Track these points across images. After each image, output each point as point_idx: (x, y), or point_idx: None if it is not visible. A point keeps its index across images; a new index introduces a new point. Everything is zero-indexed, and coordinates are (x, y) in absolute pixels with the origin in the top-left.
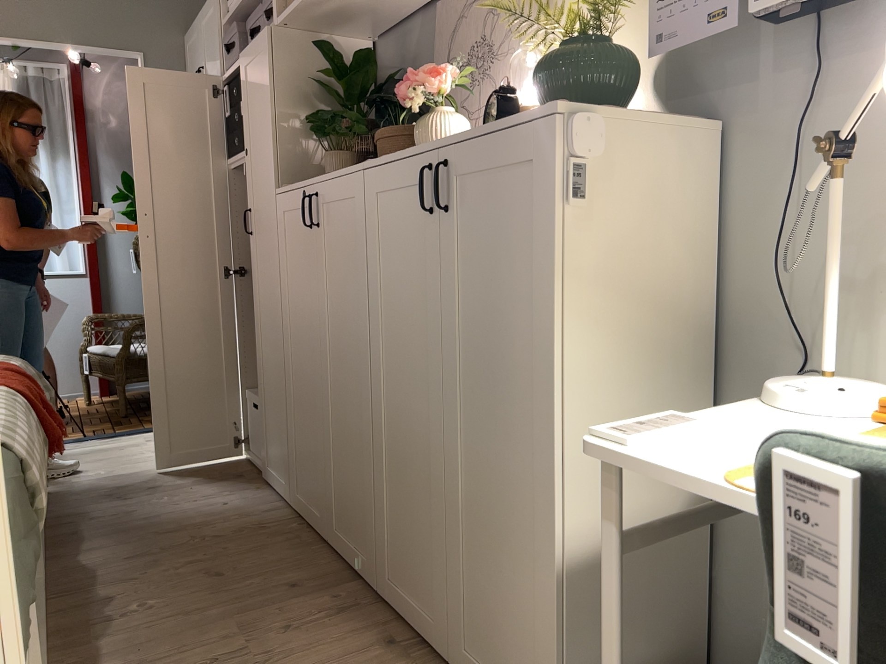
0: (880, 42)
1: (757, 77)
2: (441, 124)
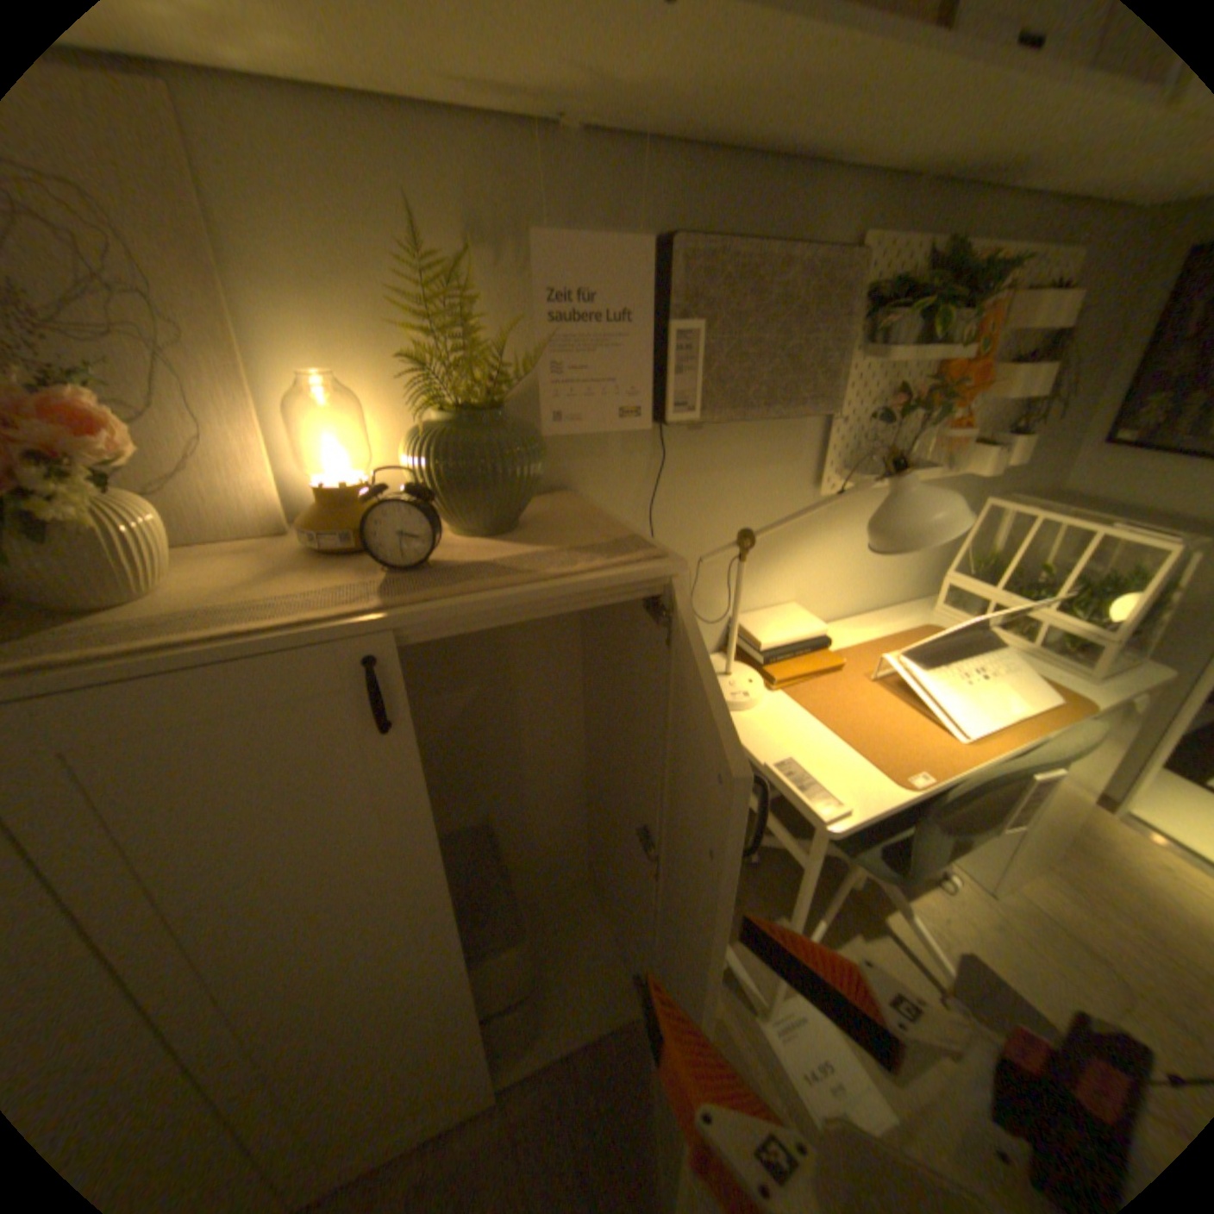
0: (690, 440)
1: (600, 448)
2: (127, 526)
